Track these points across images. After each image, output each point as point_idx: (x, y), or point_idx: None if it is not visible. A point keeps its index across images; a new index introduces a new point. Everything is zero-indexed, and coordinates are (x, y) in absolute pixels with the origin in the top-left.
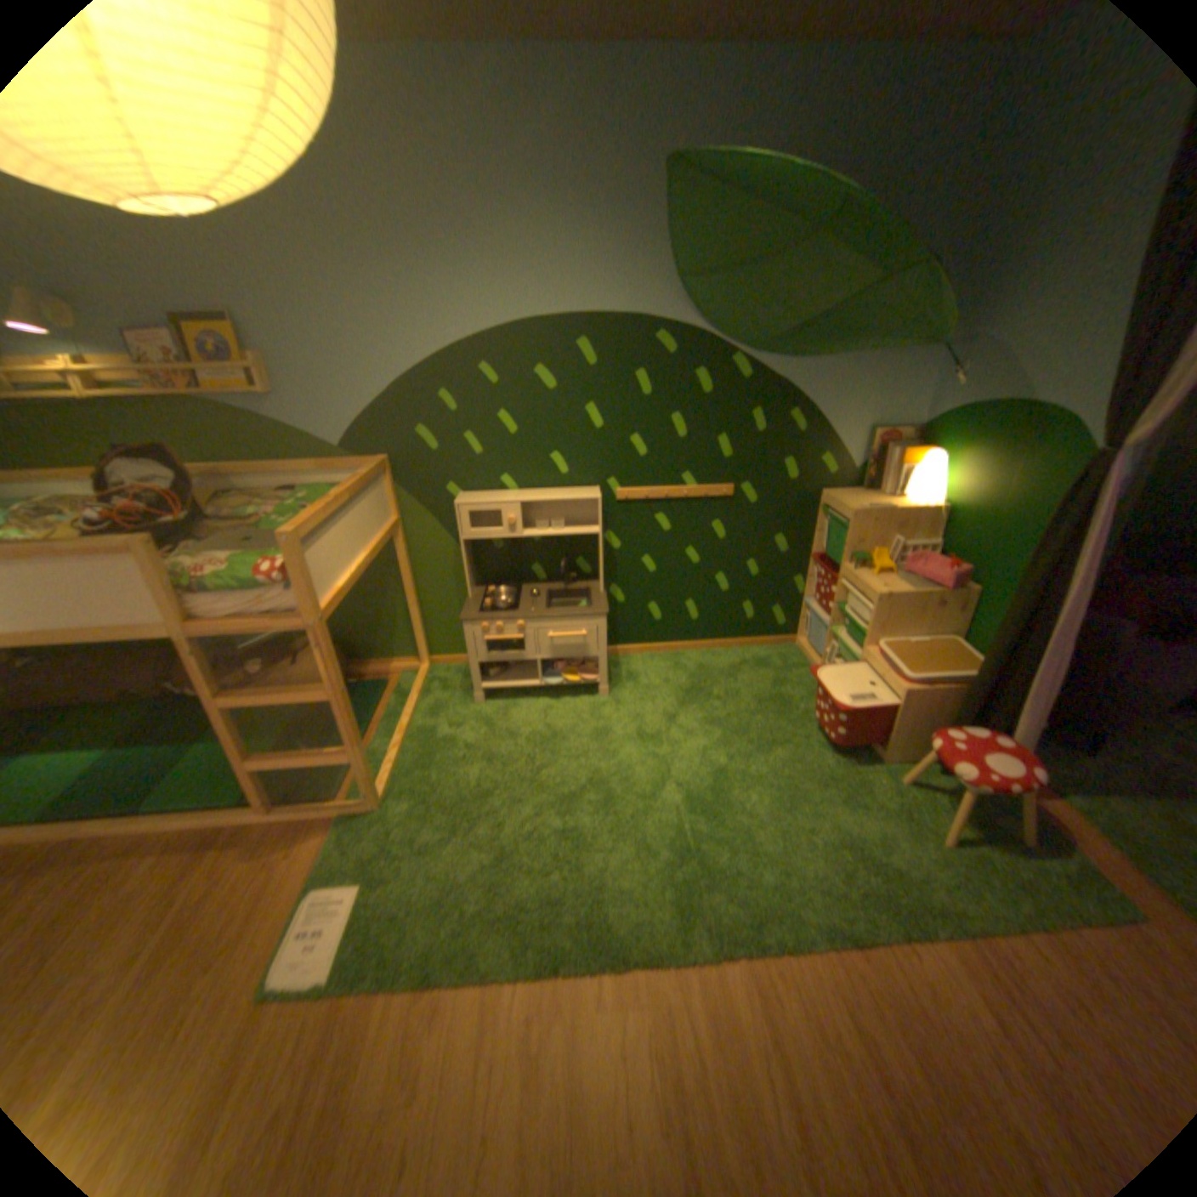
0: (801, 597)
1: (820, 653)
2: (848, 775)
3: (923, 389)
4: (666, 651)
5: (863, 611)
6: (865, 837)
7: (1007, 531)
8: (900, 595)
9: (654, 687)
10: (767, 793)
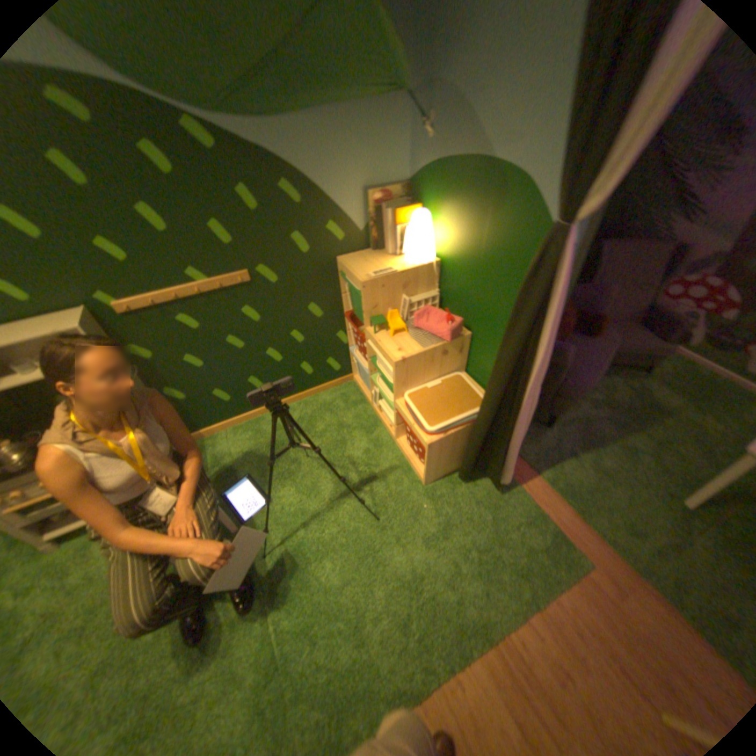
0: (348, 347)
1: (369, 391)
2: (399, 509)
3: (402, 145)
4: (249, 420)
5: (388, 370)
6: (415, 572)
7: (484, 287)
8: (412, 358)
9: (239, 465)
10: (338, 556)
